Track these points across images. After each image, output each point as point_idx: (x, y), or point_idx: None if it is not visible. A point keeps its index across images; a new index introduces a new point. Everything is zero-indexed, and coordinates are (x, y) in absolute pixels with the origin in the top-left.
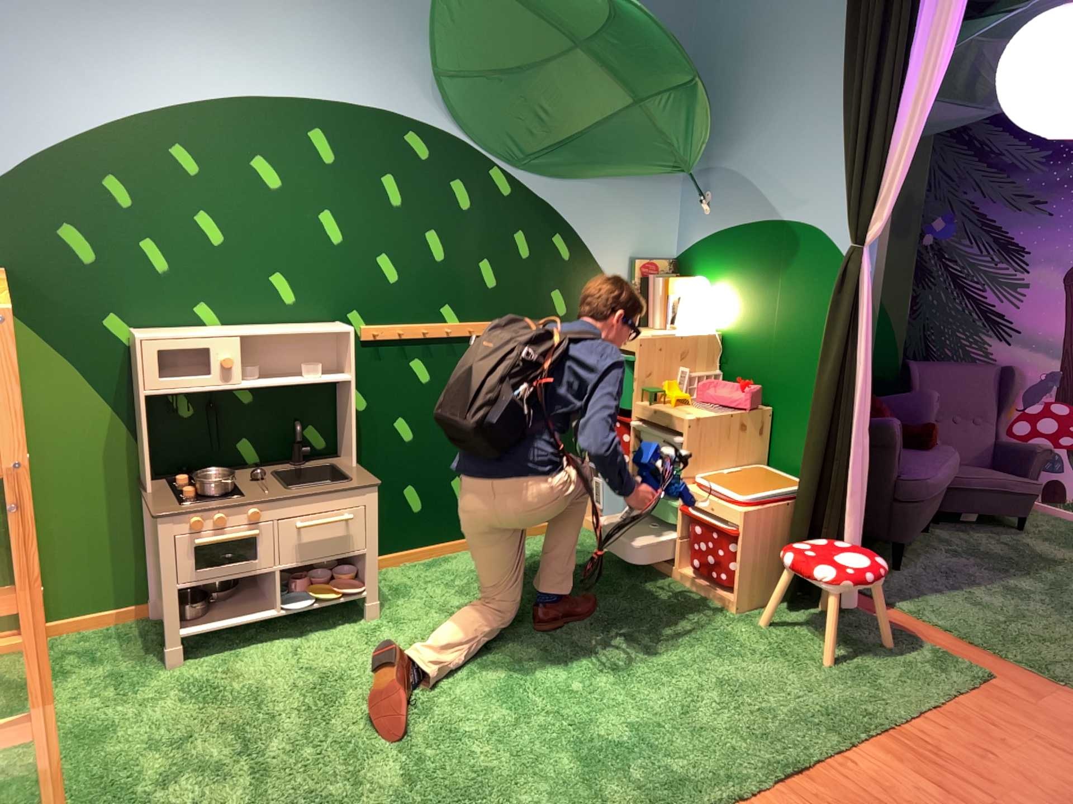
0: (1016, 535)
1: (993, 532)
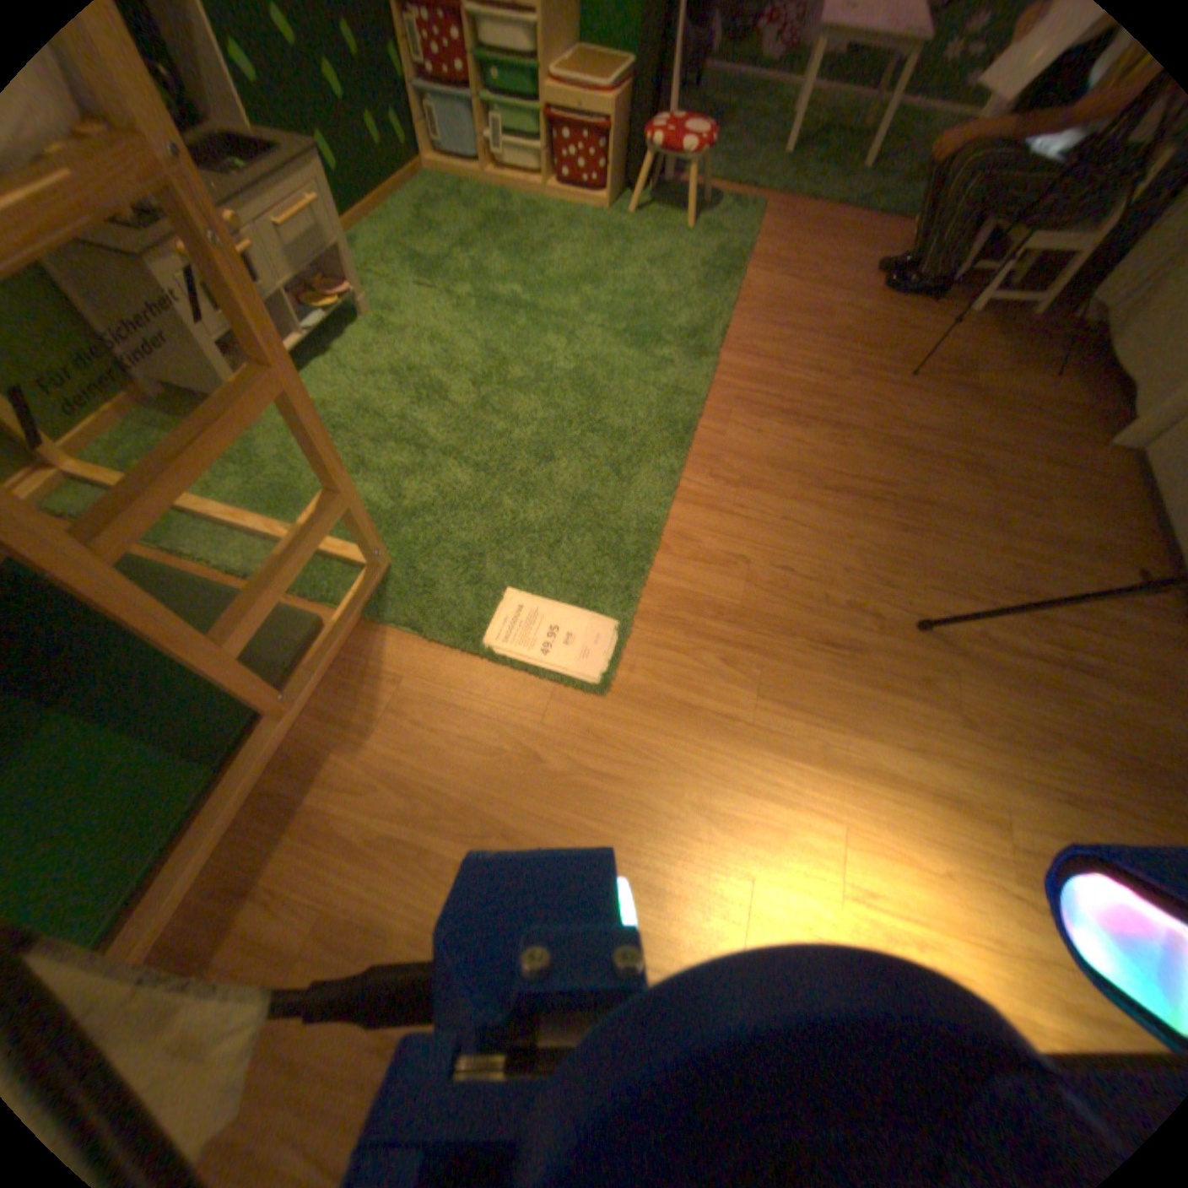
0: (702, 94)
1: (688, 95)
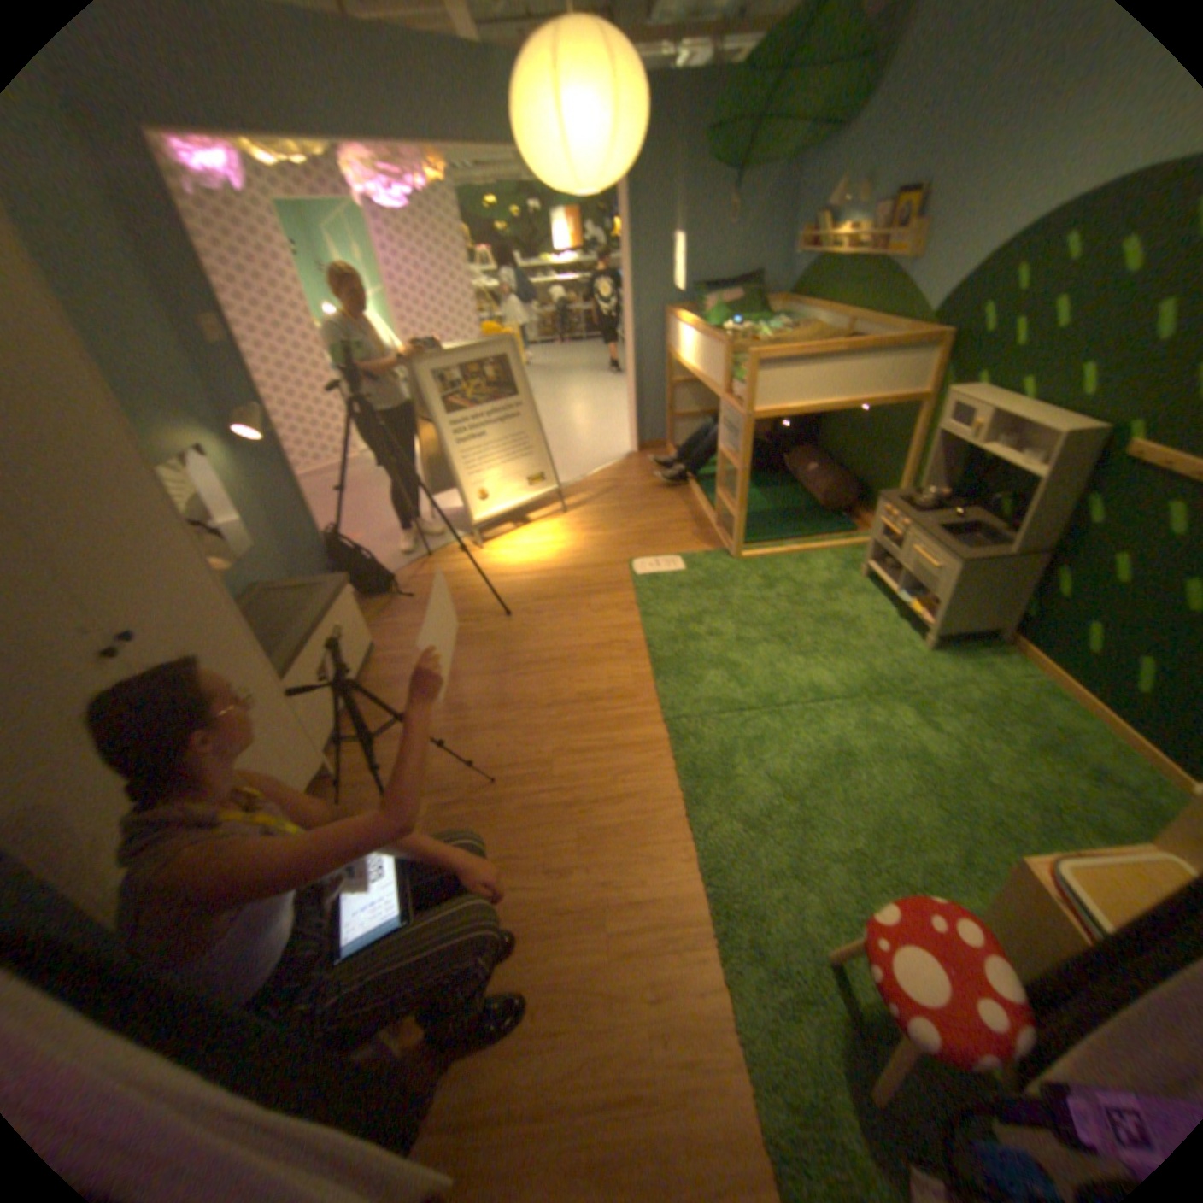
0: None
1: None
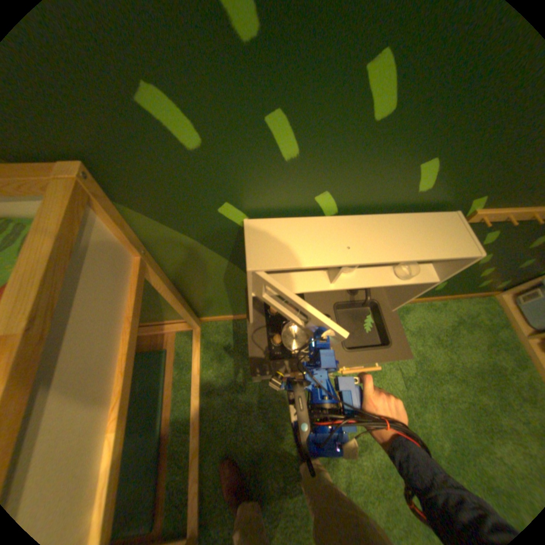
0: None
1: None
